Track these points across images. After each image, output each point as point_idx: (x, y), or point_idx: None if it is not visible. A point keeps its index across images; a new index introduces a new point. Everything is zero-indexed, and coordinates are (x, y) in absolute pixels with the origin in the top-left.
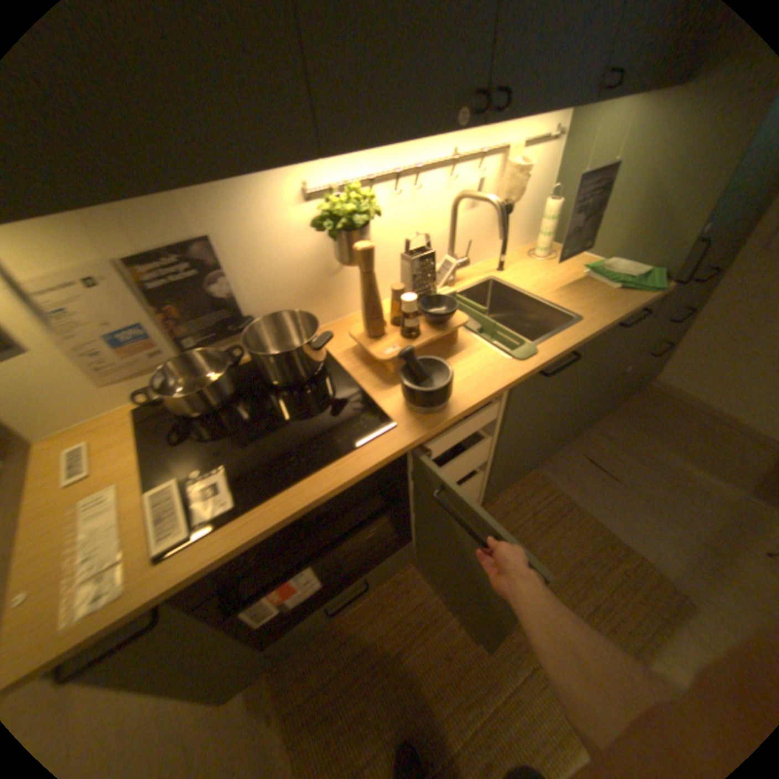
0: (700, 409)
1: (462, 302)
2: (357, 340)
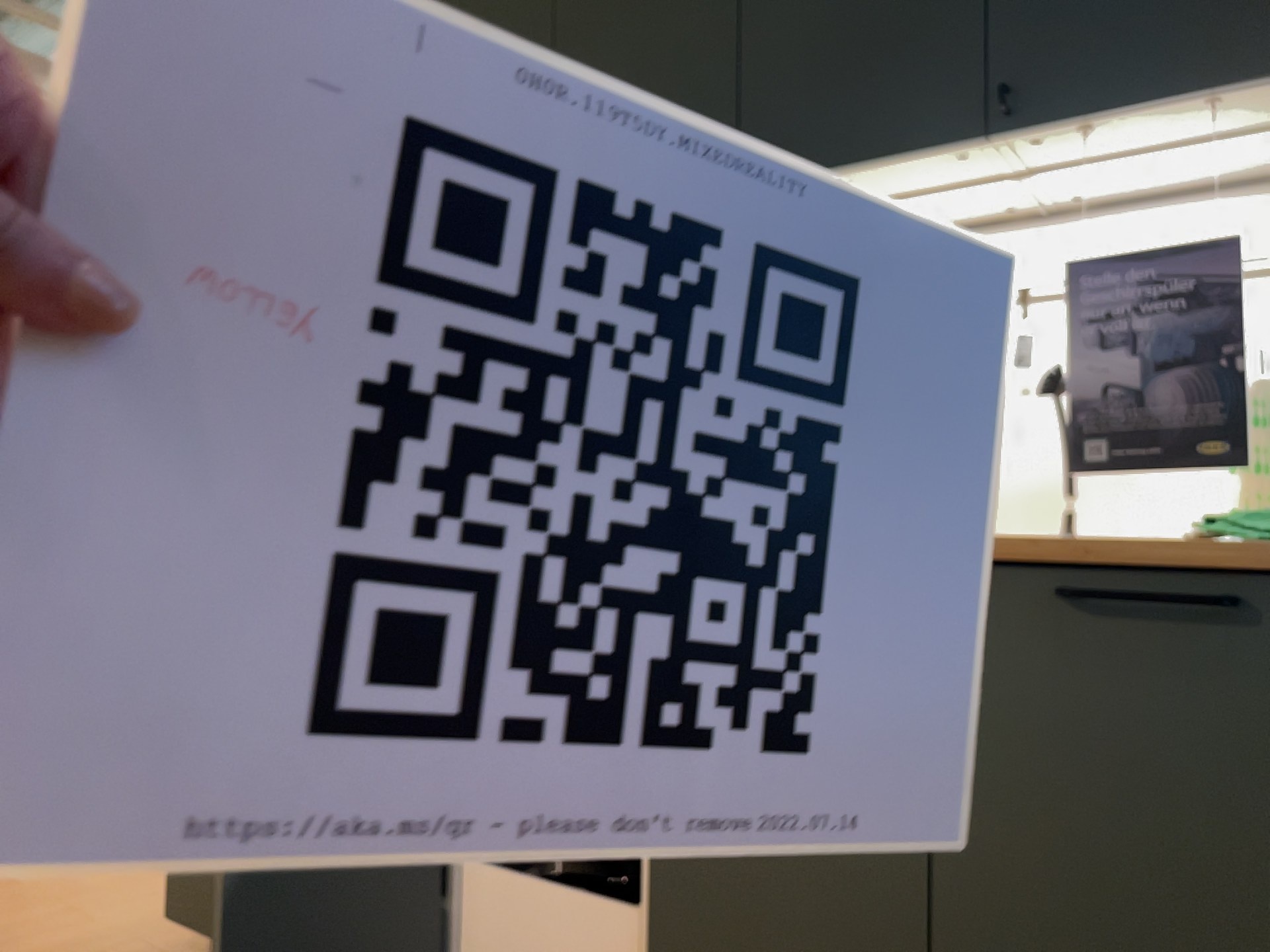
0: None
1: None
2: None
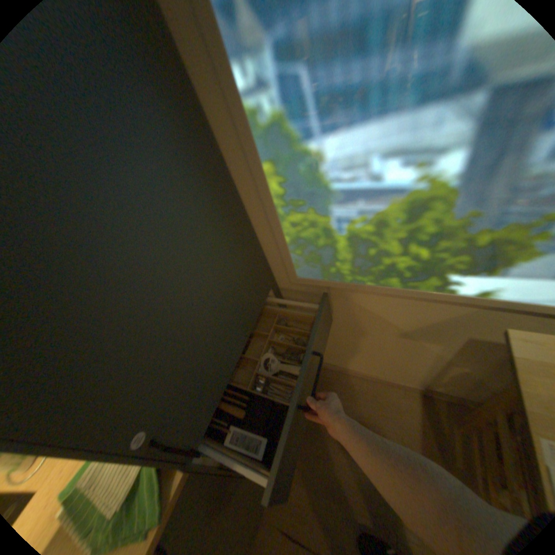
0: (350, 374)
1: None
2: None
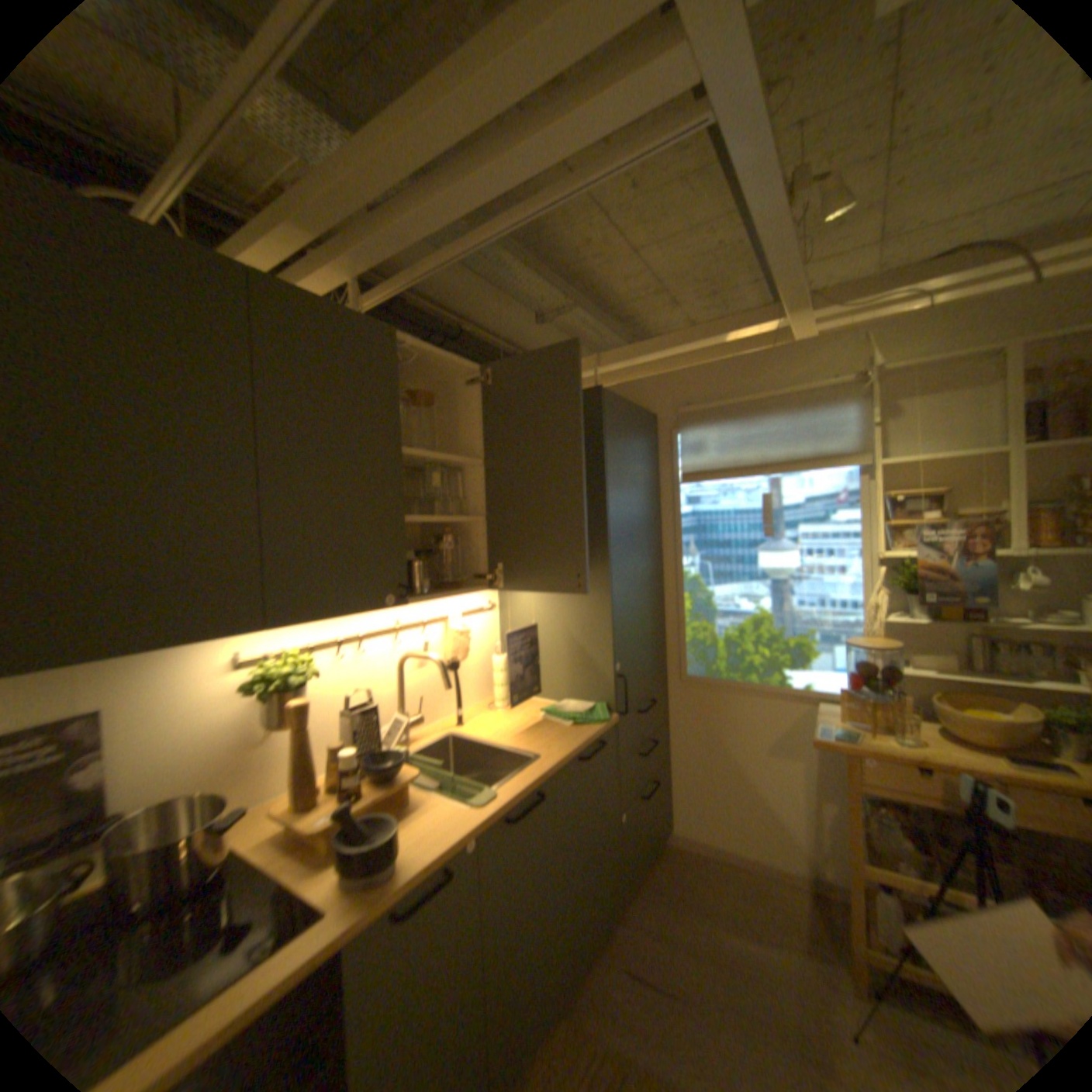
0: (724, 863)
1: (416, 764)
2: (276, 823)
